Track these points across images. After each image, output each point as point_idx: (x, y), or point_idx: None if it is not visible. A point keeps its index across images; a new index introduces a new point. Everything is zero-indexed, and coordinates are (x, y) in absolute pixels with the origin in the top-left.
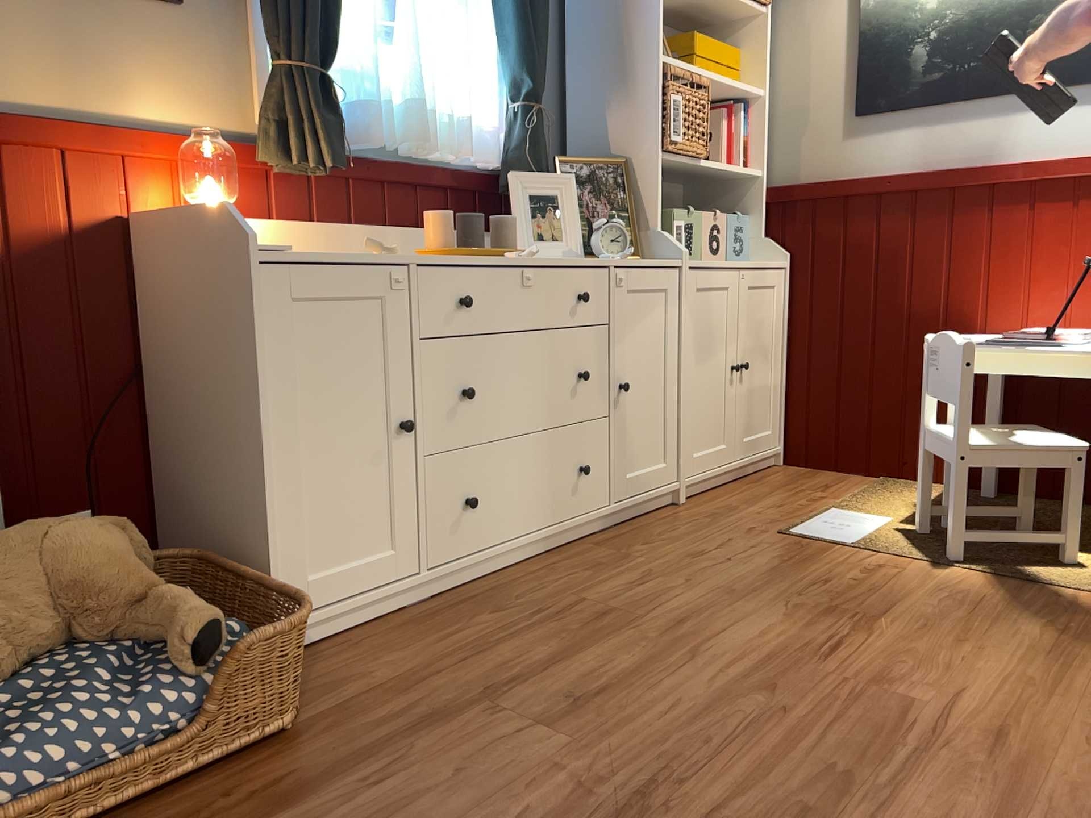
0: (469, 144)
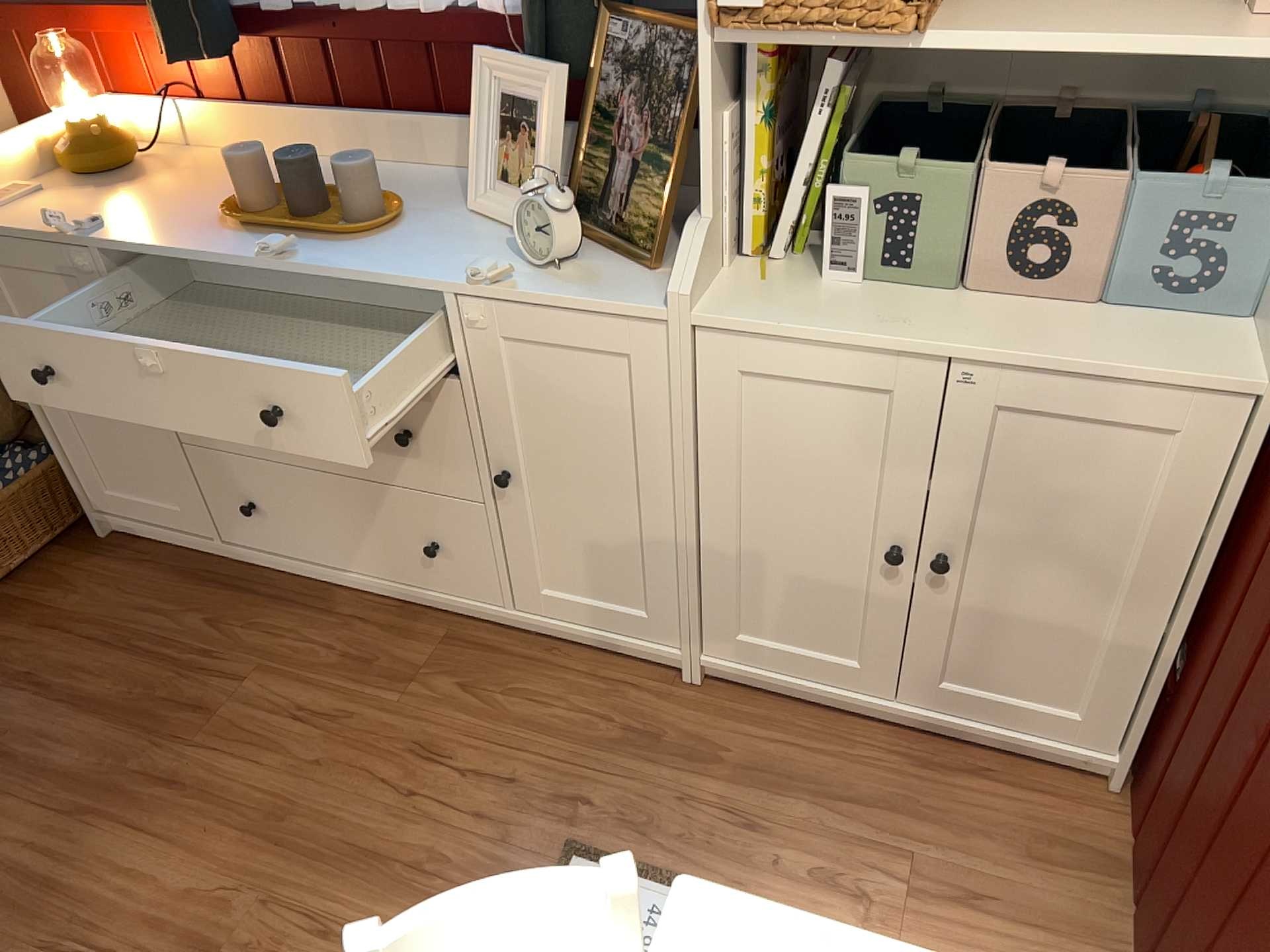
0: None
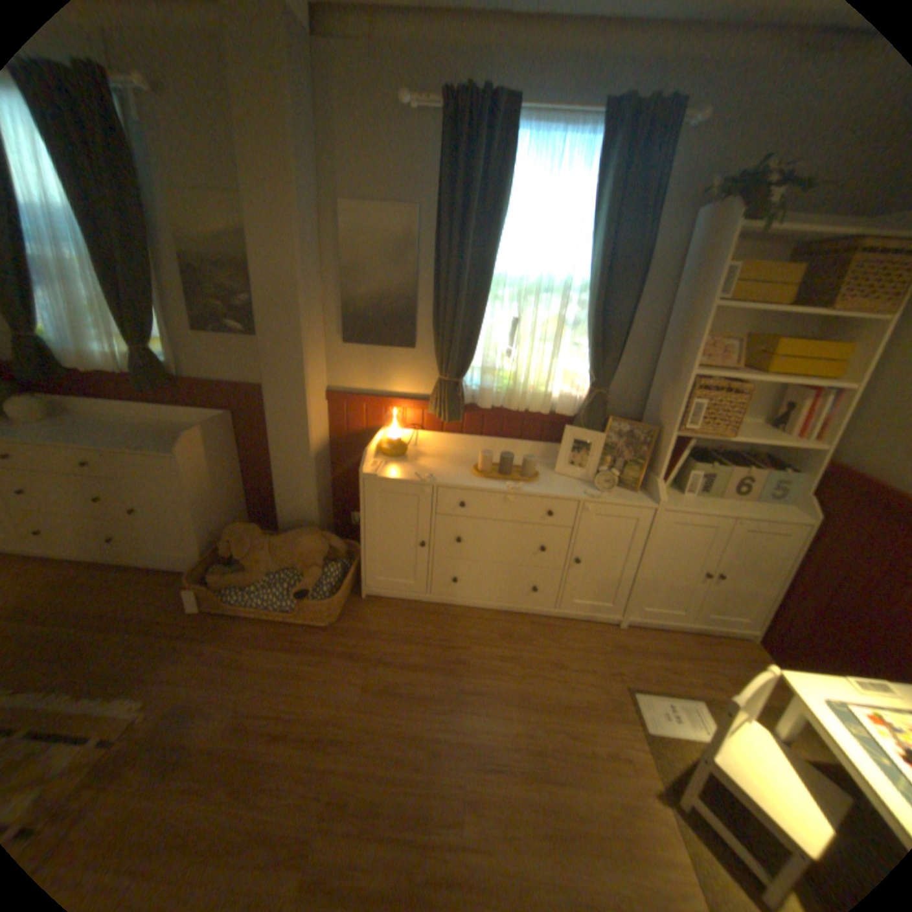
0: (559, 402)
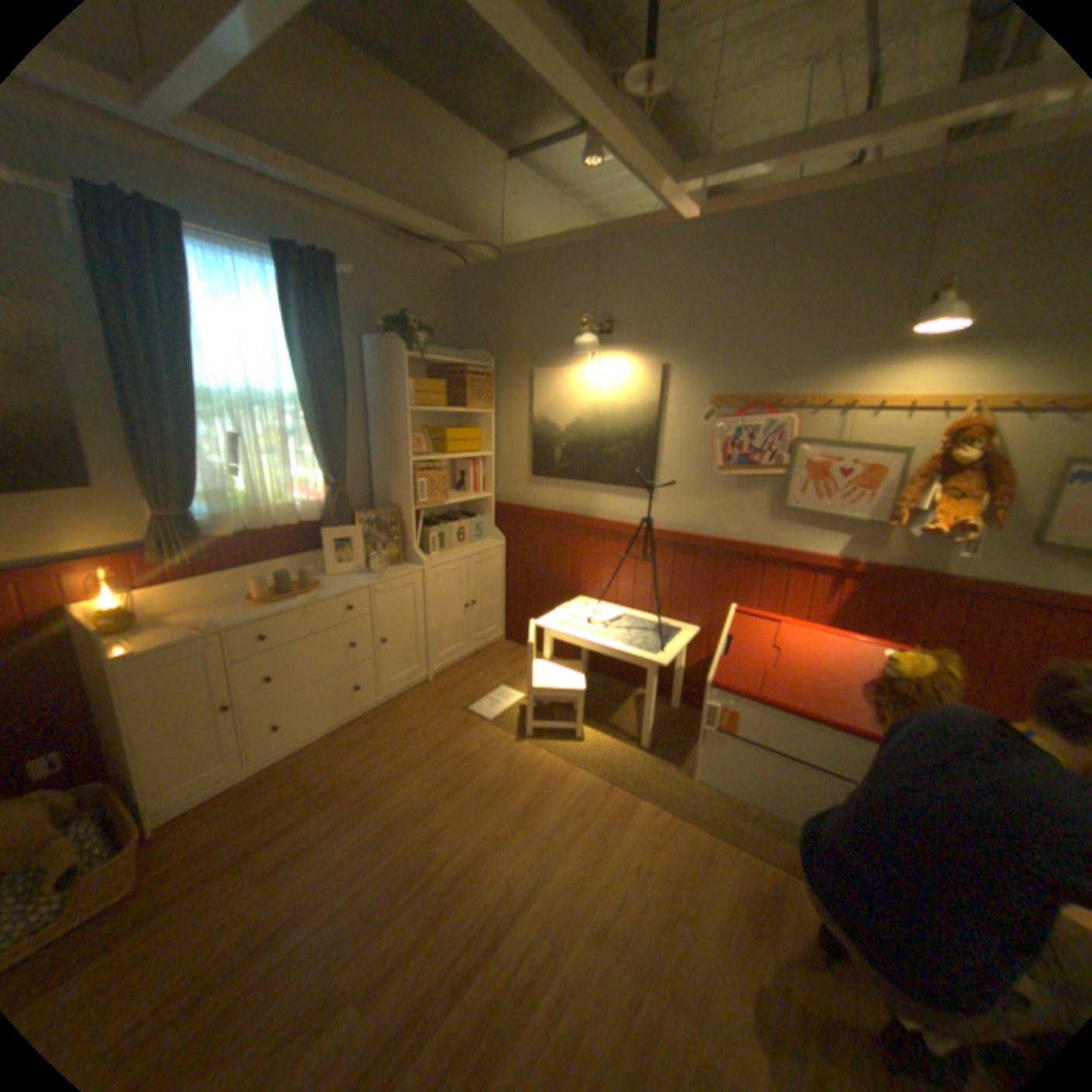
0: (300, 511)
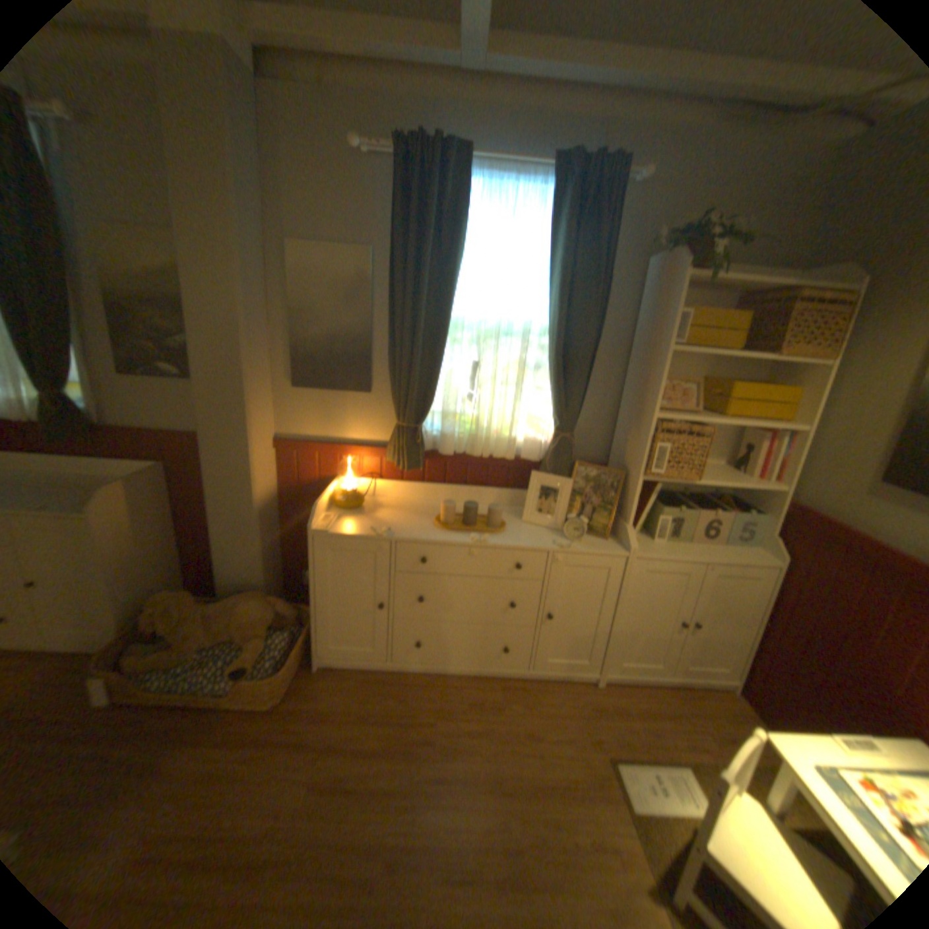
0: (524, 447)
